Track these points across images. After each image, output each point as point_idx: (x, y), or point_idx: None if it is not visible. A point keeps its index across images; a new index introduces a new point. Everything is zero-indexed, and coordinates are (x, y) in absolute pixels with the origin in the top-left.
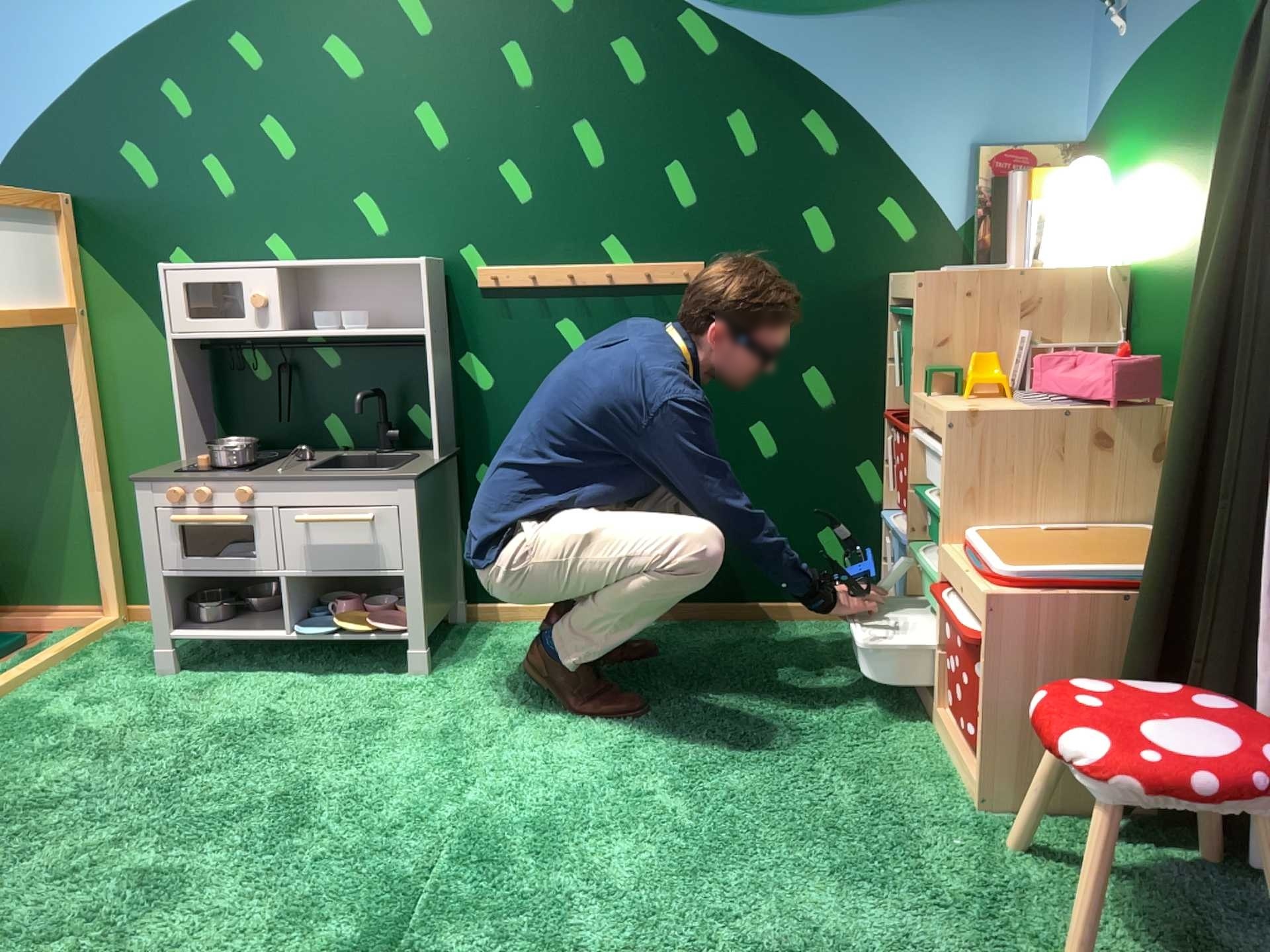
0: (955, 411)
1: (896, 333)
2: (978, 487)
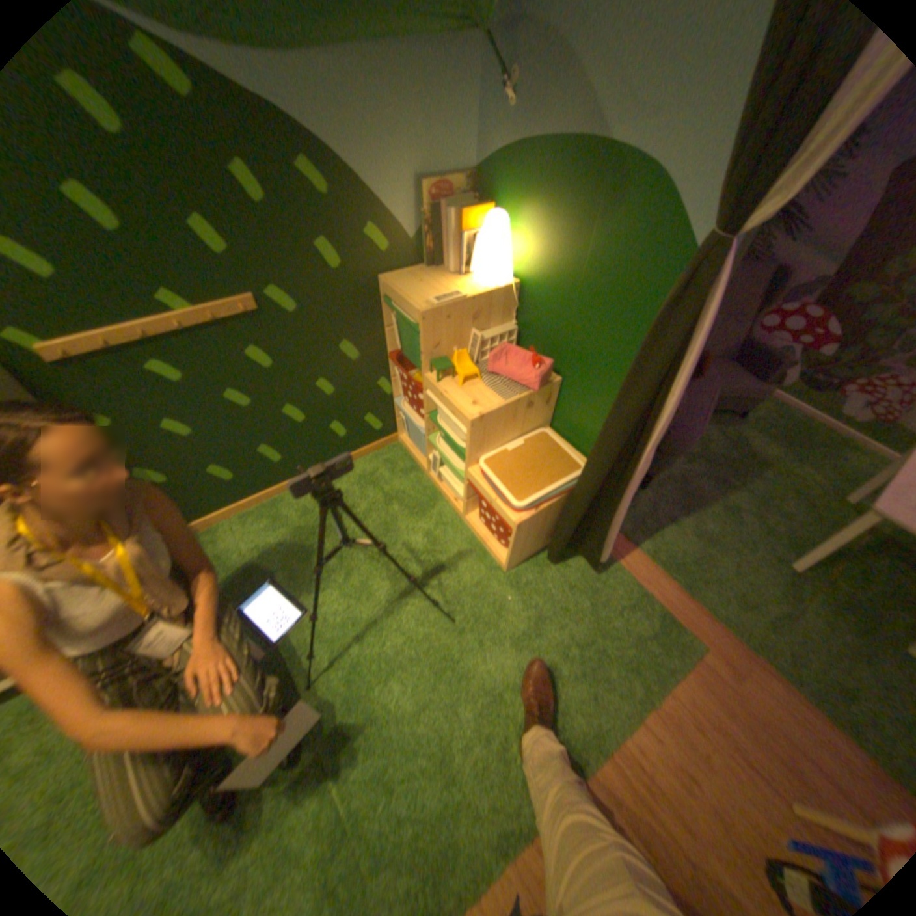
0: (469, 414)
1: (390, 313)
2: (482, 444)
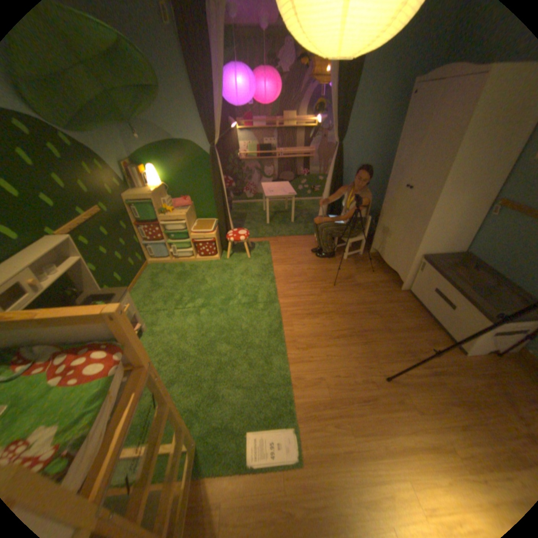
0: (182, 215)
1: (127, 207)
2: (189, 224)
